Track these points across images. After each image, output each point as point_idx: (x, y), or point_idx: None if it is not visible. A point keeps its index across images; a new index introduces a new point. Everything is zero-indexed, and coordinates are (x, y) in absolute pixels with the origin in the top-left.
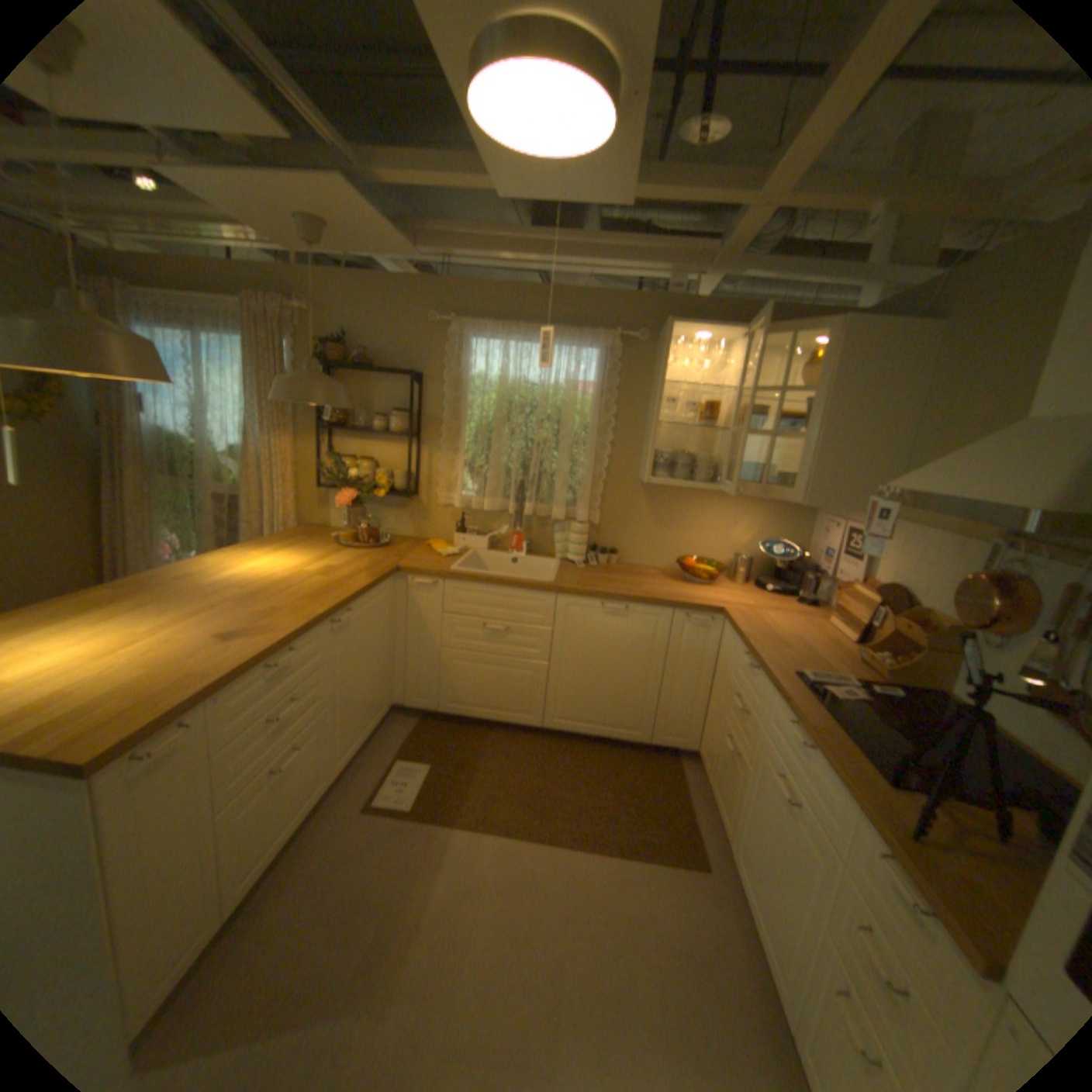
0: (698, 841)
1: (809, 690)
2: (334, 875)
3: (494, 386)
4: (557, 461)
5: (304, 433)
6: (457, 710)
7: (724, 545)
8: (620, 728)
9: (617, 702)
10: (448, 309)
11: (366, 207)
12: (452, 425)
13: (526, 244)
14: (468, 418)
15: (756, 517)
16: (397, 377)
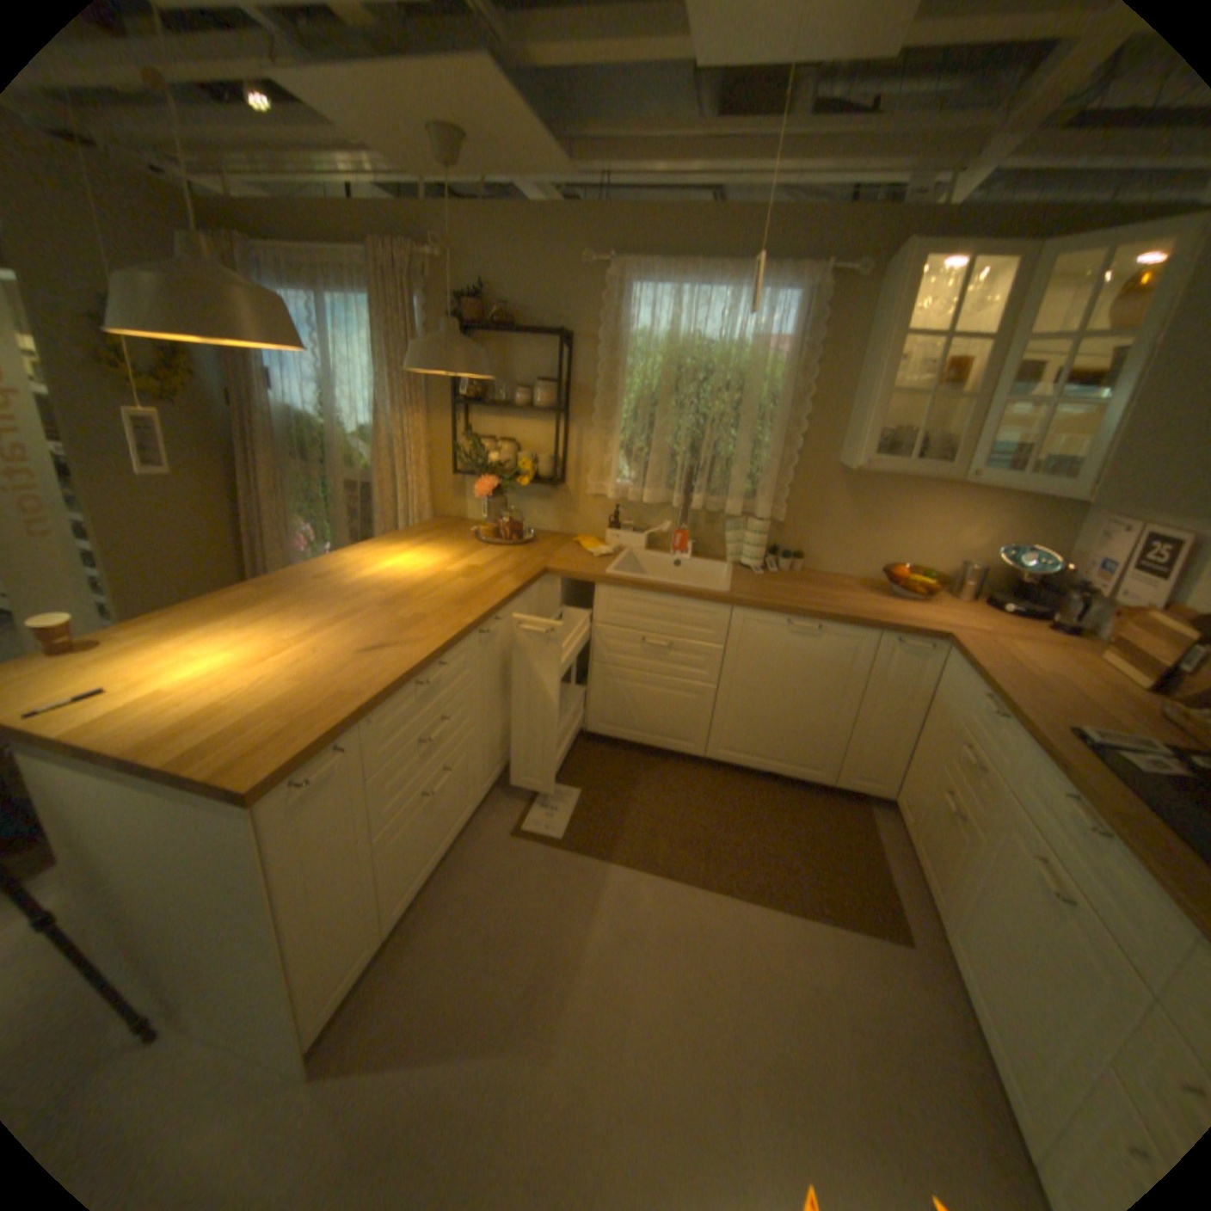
0: (896, 908)
1: (1094, 755)
2: (487, 901)
3: (660, 346)
4: (734, 441)
5: (437, 411)
6: (608, 731)
7: (947, 551)
8: (798, 766)
9: (798, 737)
10: (606, 246)
11: (515, 104)
12: (607, 397)
13: (711, 145)
14: (627, 388)
15: (998, 514)
16: (543, 338)
